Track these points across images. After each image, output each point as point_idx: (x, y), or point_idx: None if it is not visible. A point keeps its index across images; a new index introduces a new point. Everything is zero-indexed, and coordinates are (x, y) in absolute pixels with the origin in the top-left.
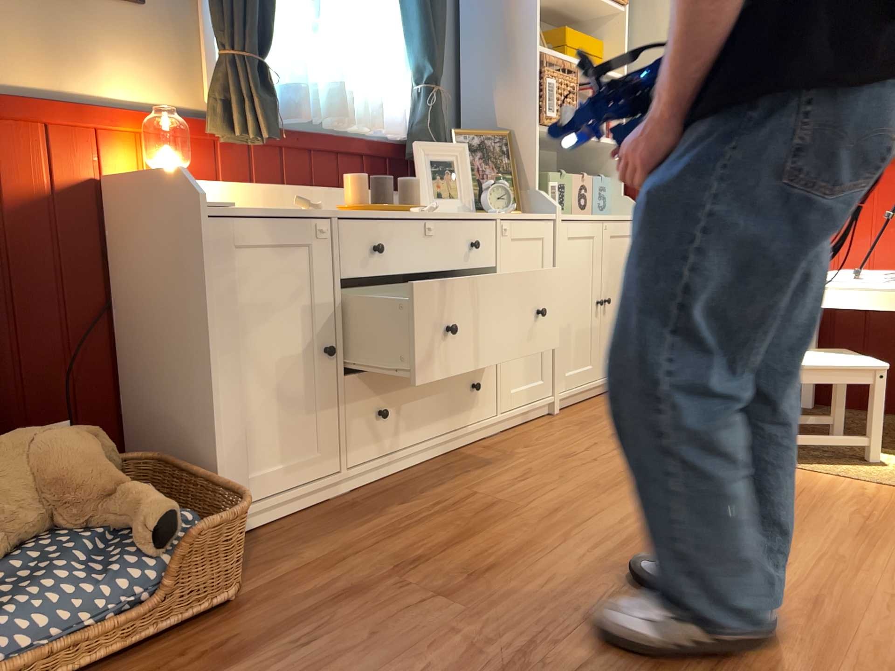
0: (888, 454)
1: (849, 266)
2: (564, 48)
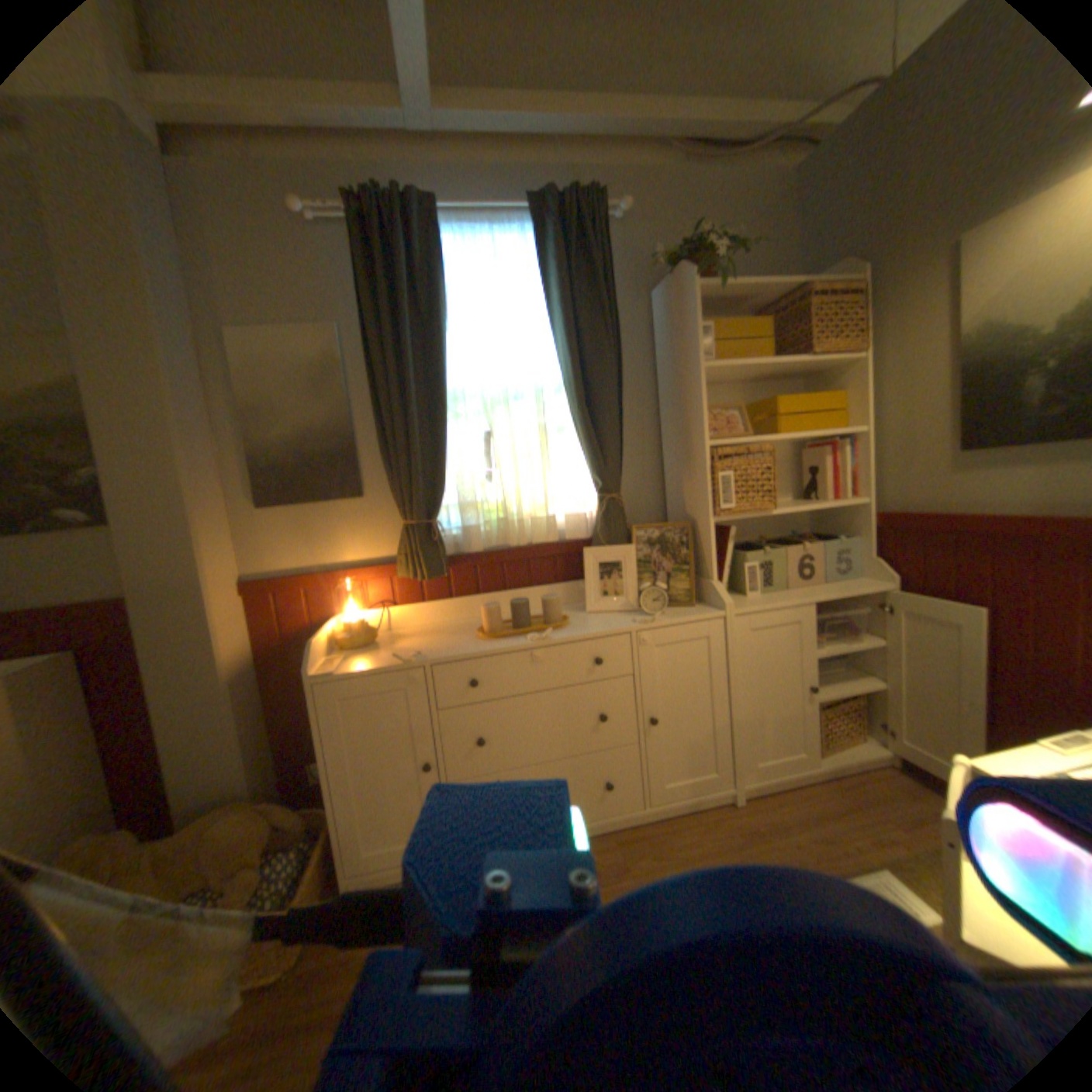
0: None
1: None
2: (775, 416)
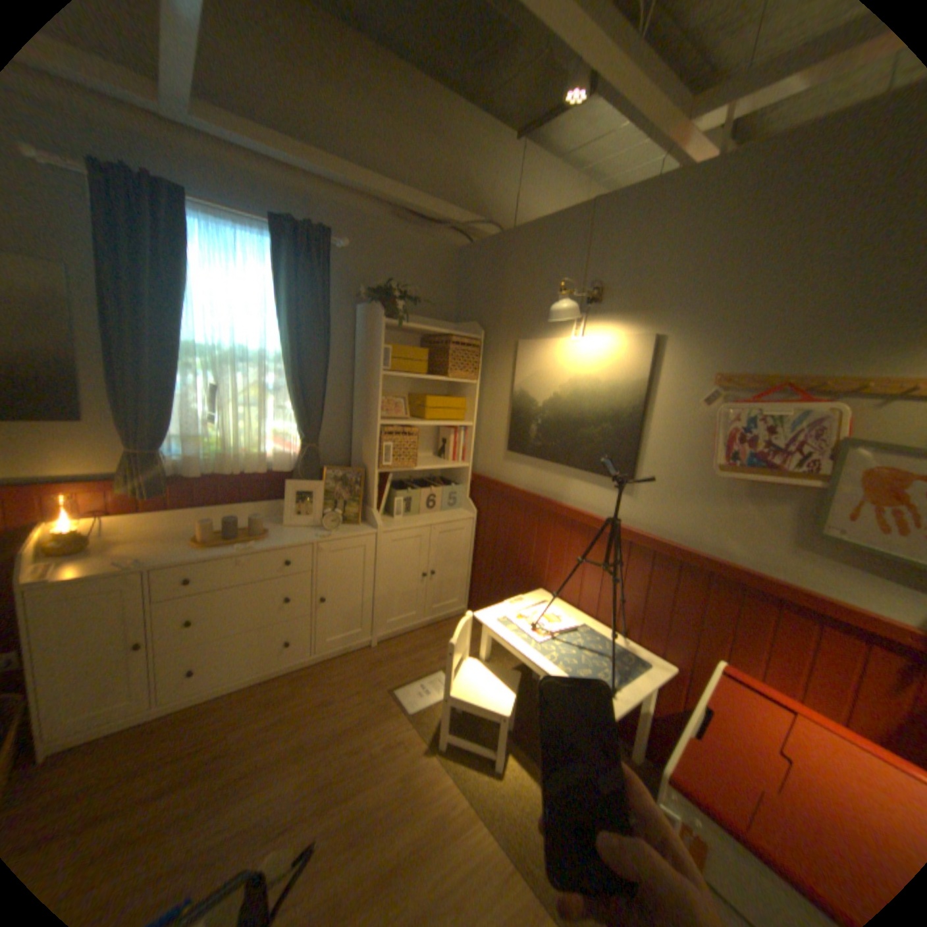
0: (520, 765)
1: (569, 598)
2: (424, 409)
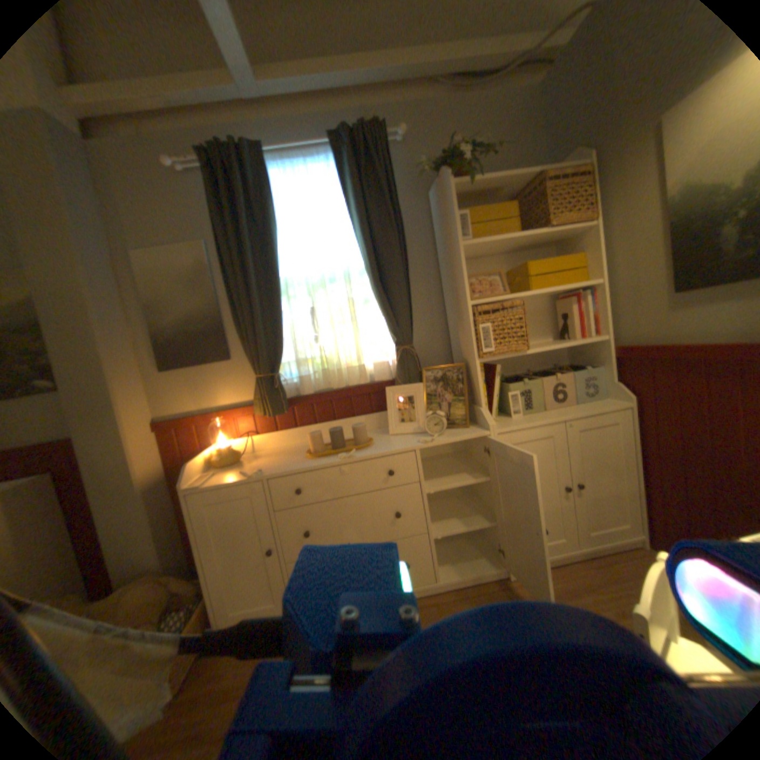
0: None
1: None
2: (528, 277)
